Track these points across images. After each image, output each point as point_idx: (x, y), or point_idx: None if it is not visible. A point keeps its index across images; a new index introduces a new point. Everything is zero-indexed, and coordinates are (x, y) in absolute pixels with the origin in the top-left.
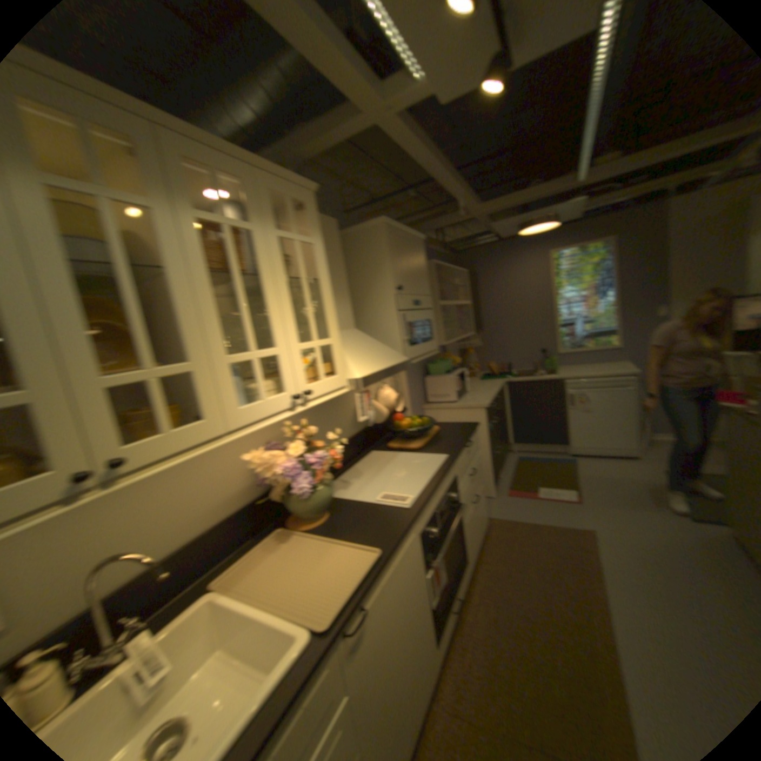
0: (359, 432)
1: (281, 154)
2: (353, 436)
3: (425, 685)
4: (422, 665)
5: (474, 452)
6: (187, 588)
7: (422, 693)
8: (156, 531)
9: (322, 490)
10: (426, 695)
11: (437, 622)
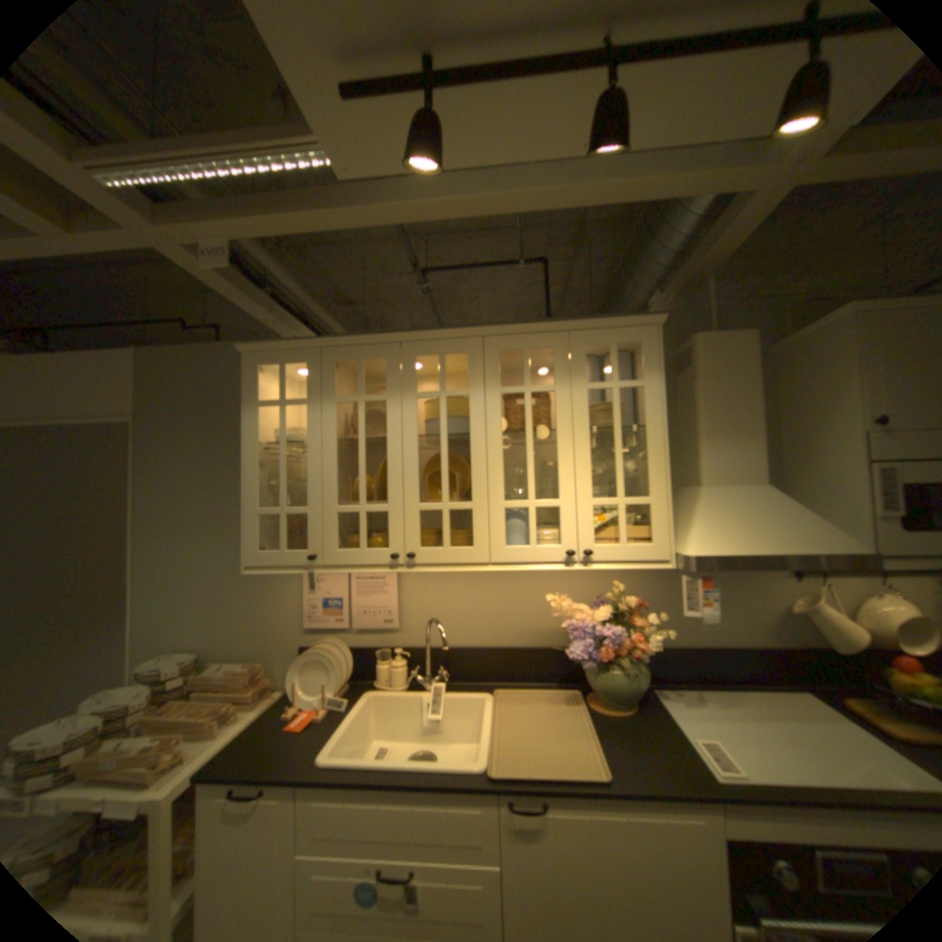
0: (781, 648)
1: (687, 271)
2: (763, 648)
3: None
4: None
5: None
6: (487, 681)
7: None
8: (477, 623)
9: (618, 676)
10: None
11: None
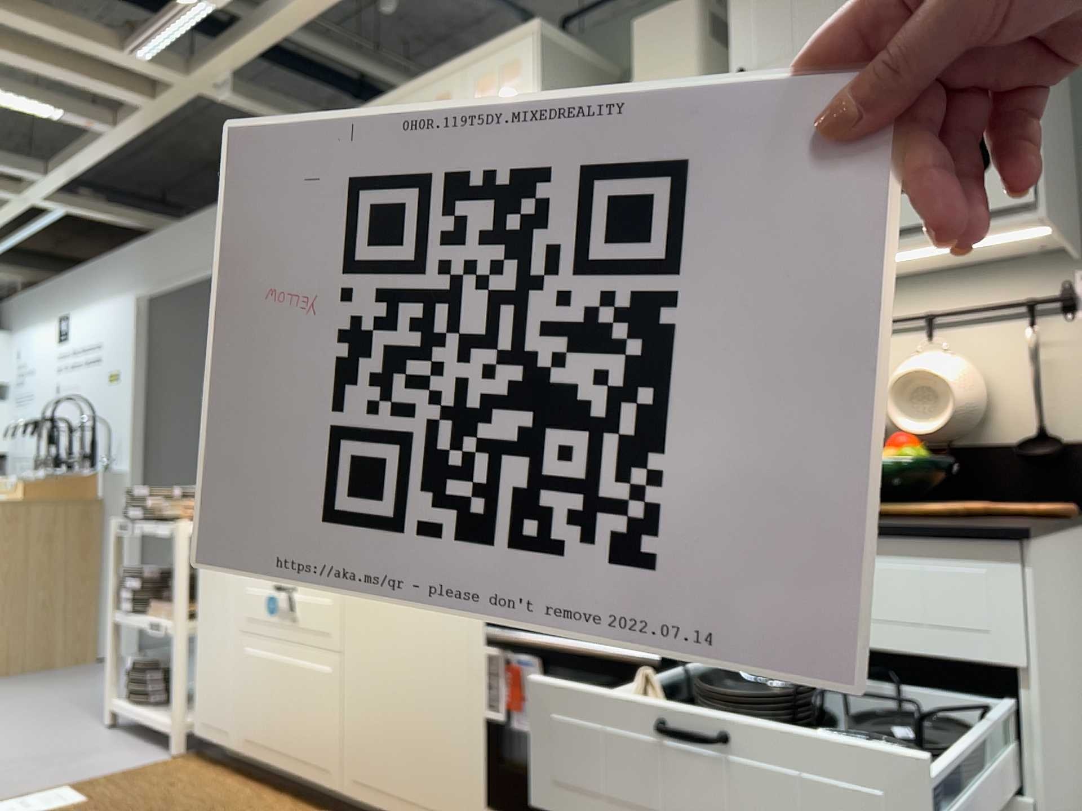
0: None
1: None
2: None
3: (436, 783)
4: (436, 743)
5: (891, 606)
6: None
7: (427, 780)
8: None
9: None
10: (436, 803)
11: (496, 760)
